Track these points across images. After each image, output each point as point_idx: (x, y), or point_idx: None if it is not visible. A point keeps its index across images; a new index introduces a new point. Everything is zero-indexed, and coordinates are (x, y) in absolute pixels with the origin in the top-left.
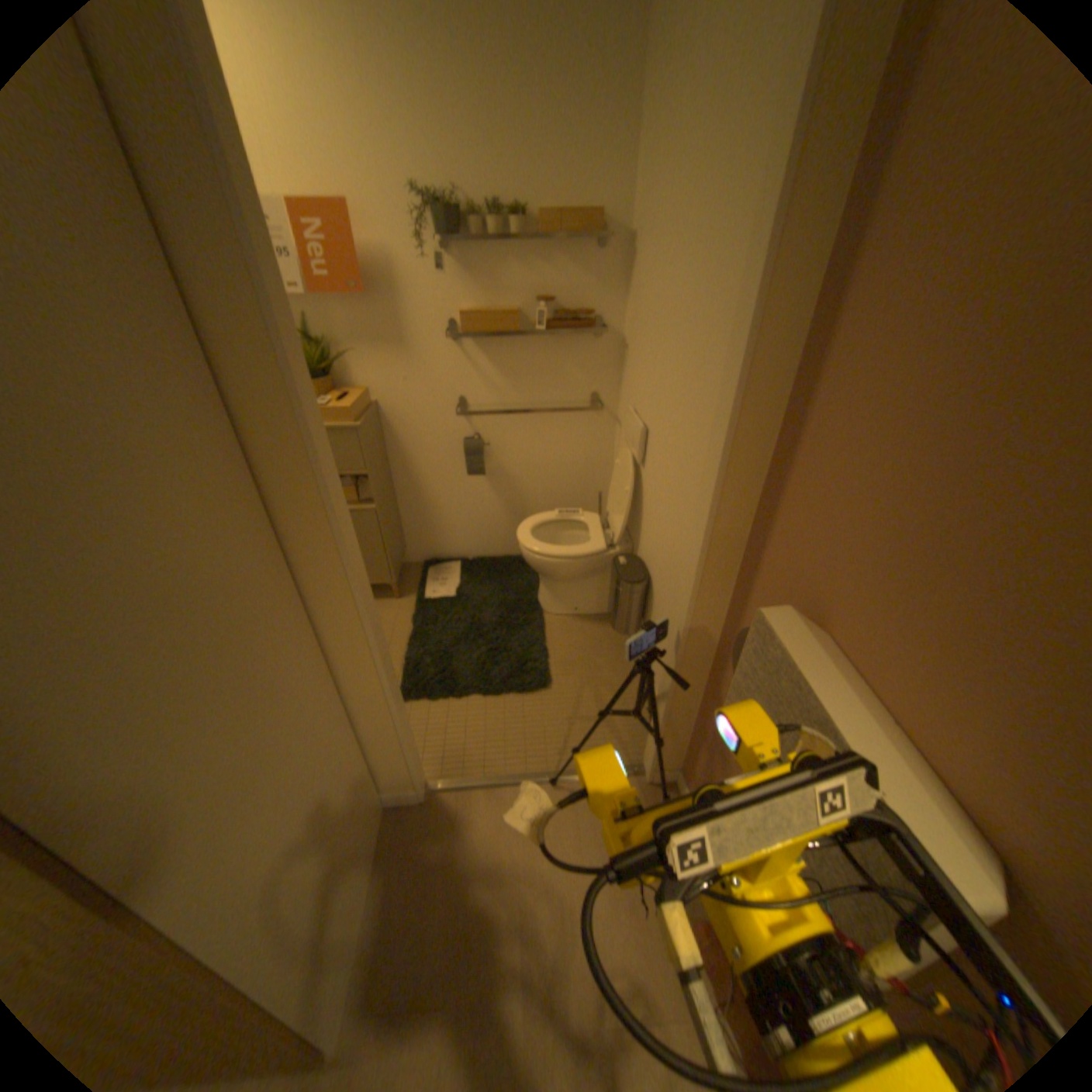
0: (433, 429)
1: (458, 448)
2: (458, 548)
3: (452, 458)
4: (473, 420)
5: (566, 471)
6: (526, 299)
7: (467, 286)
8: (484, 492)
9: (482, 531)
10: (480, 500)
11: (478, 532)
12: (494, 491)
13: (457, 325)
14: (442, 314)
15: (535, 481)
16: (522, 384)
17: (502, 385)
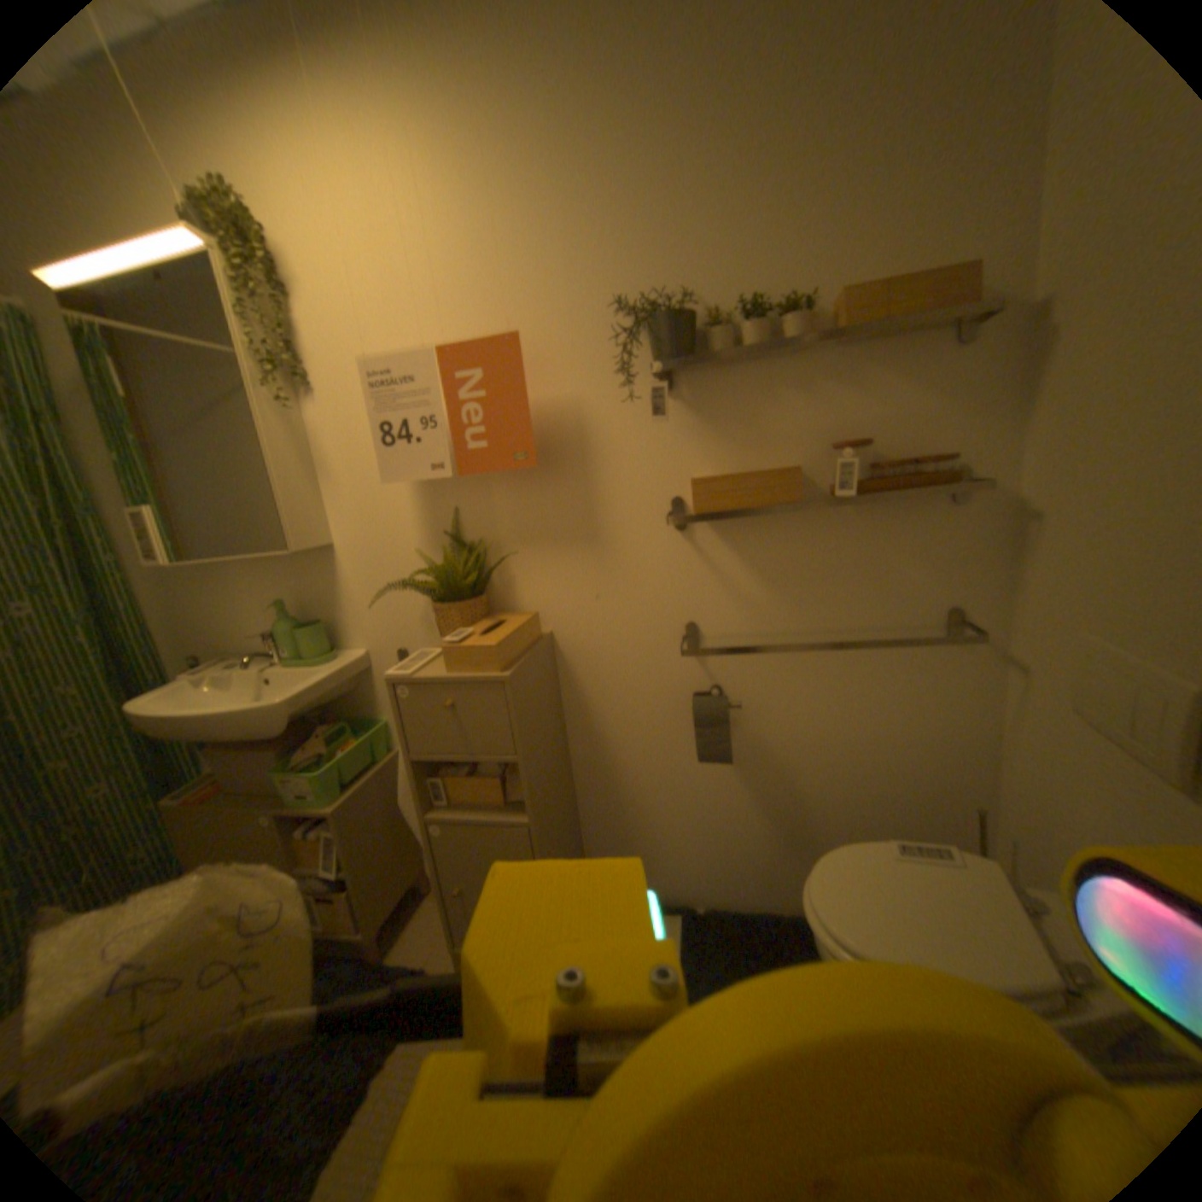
0: (641, 674)
1: (683, 706)
2: (679, 885)
3: (672, 723)
4: (711, 658)
5: (898, 756)
6: (813, 447)
7: (706, 439)
8: (730, 786)
9: (725, 858)
10: (721, 801)
11: (716, 860)
12: (749, 787)
13: (686, 502)
14: (662, 487)
15: (831, 772)
16: (804, 594)
17: (766, 596)
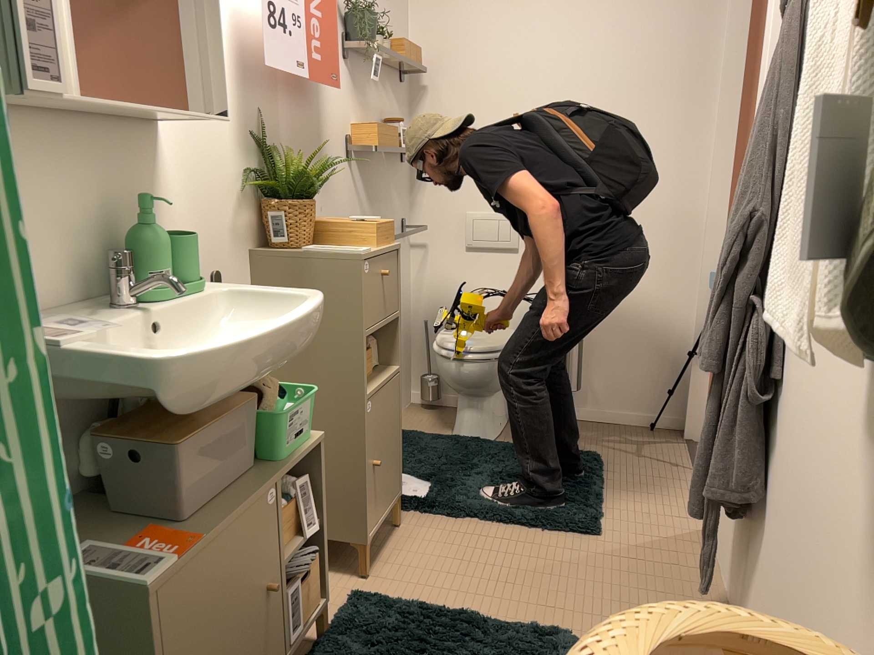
0: None
1: None
2: None
3: None
4: None
5: None
6: (378, 122)
7: (355, 103)
8: None
9: None
10: None
11: None
12: None
13: (351, 143)
14: (343, 129)
15: None
16: (377, 211)
17: (369, 212)
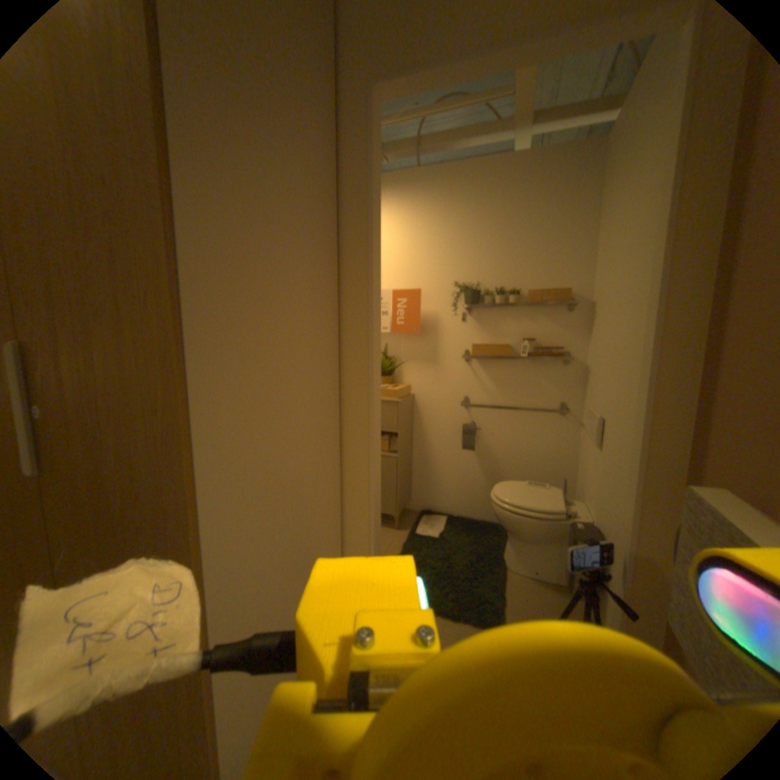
0: (444, 414)
1: (459, 428)
2: (447, 505)
3: (454, 435)
4: (472, 410)
5: (539, 458)
6: (517, 338)
7: (480, 330)
8: (473, 463)
9: (467, 494)
10: (469, 469)
11: (464, 495)
12: (480, 464)
13: (470, 351)
14: (462, 345)
15: (513, 462)
16: (509, 390)
17: (495, 389)
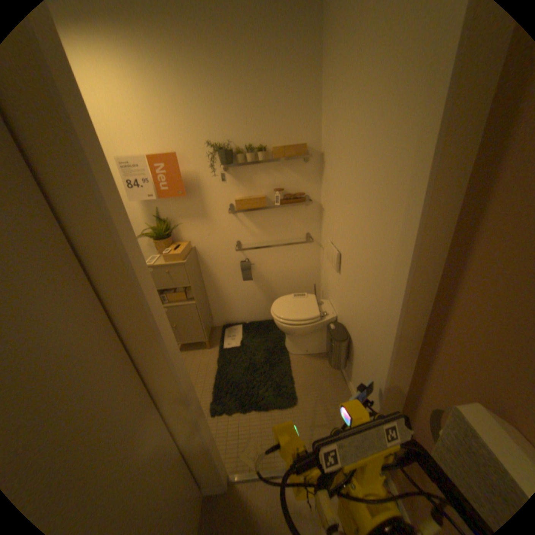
0: (224, 258)
1: (237, 266)
2: (240, 317)
3: (234, 271)
4: (244, 252)
5: (295, 274)
6: (268, 191)
7: (238, 187)
8: (252, 287)
9: (252, 307)
10: (250, 292)
11: (250, 308)
12: (257, 287)
13: (234, 206)
14: (226, 202)
15: (279, 280)
16: (269, 232)
17: (258, 233)
